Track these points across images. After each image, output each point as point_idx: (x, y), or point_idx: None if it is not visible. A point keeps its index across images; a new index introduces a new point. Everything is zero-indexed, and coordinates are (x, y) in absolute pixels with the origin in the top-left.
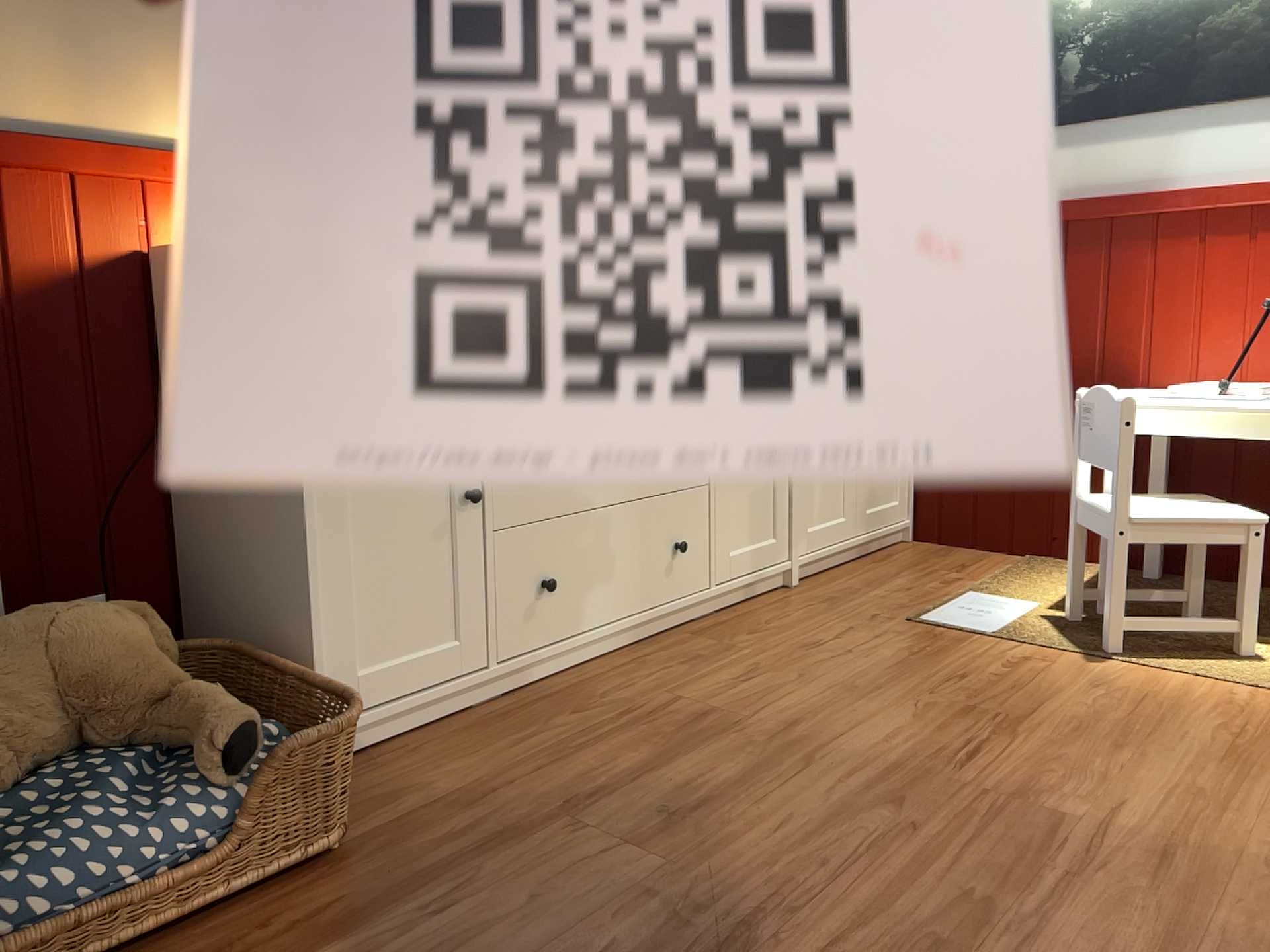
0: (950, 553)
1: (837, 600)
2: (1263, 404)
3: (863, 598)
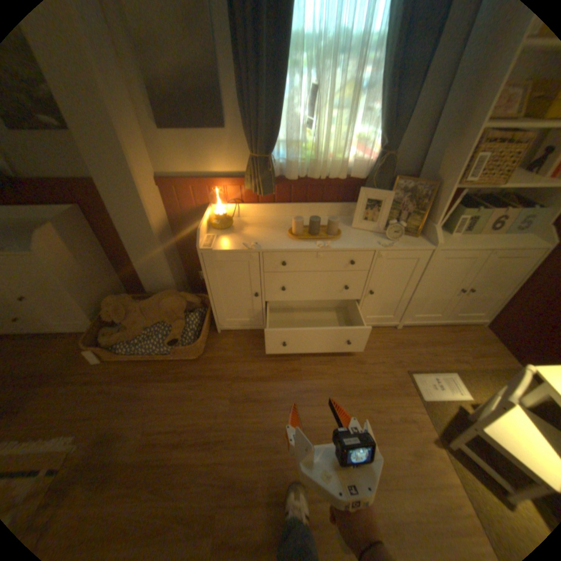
0: (490, 345)
1: (402, 345)
2: None
3: (411, 350)
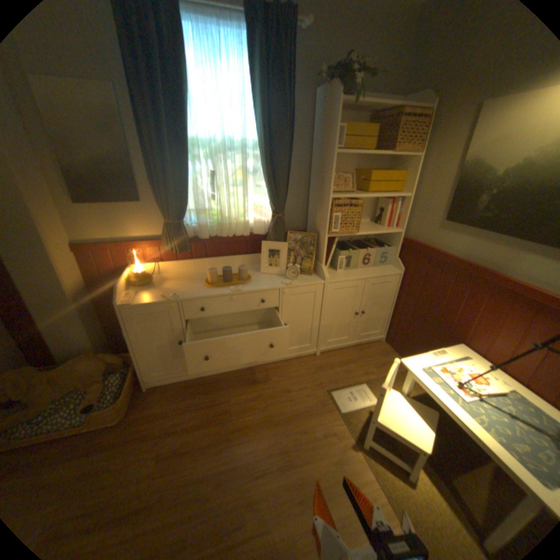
0: (388, 356)
1: (321, 369)
2: (468, 406)
3: (329, 372)
